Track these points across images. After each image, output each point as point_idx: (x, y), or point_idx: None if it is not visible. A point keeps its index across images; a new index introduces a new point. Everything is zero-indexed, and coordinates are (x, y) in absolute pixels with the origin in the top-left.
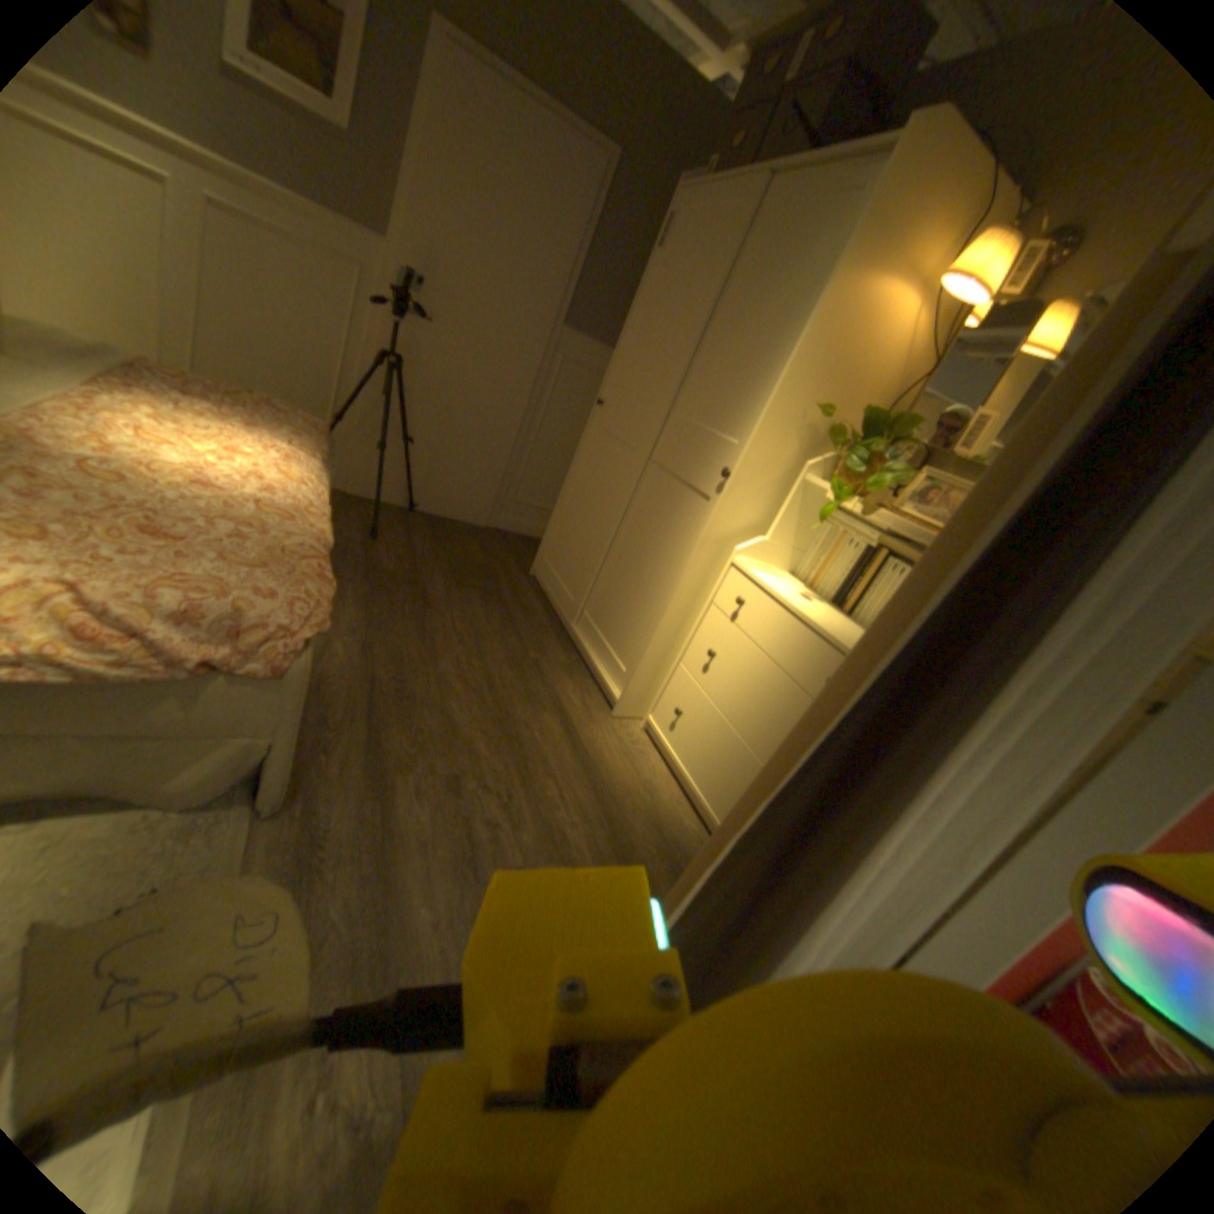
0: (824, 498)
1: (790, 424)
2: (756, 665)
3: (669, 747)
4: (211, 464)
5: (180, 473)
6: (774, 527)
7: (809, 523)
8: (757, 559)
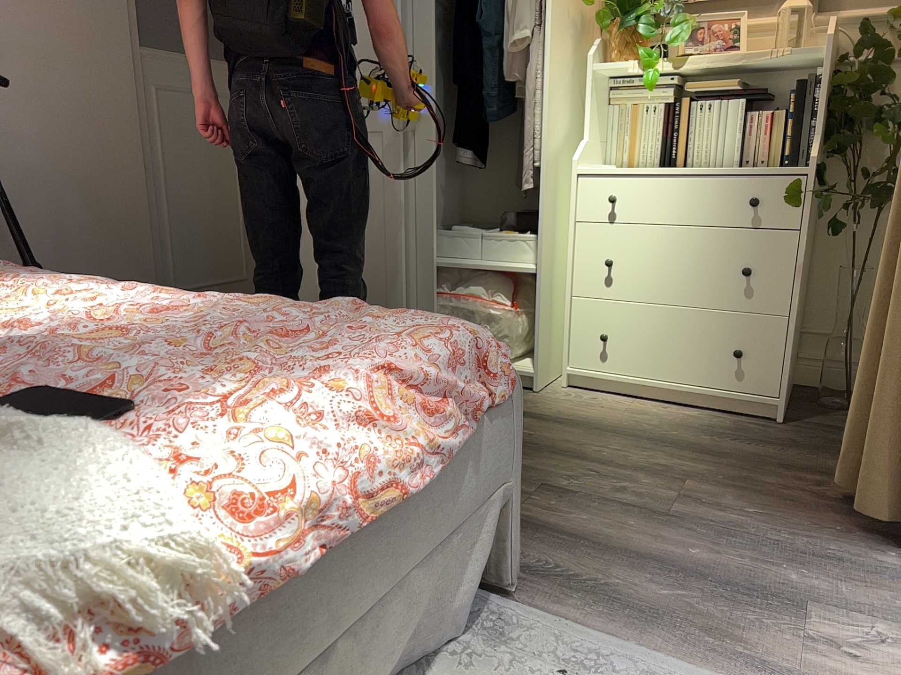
0: (603, 86)
1: (563, 27)
2: (666, 242)
3: (616, 378)
4: (98, 313)
5: (126, 321)
6: (587, 128)
7: (602, 115)
8: (590, 163)
